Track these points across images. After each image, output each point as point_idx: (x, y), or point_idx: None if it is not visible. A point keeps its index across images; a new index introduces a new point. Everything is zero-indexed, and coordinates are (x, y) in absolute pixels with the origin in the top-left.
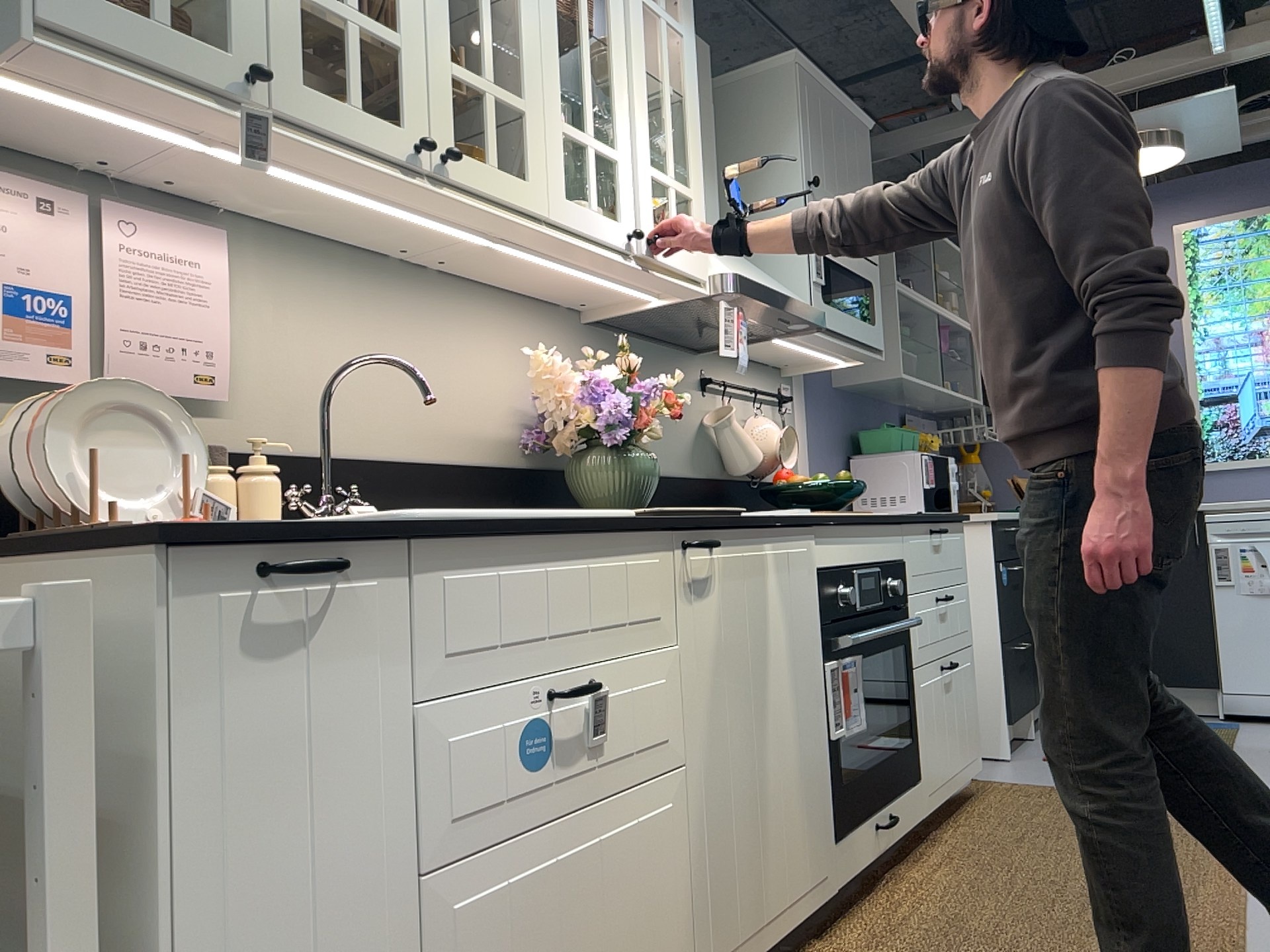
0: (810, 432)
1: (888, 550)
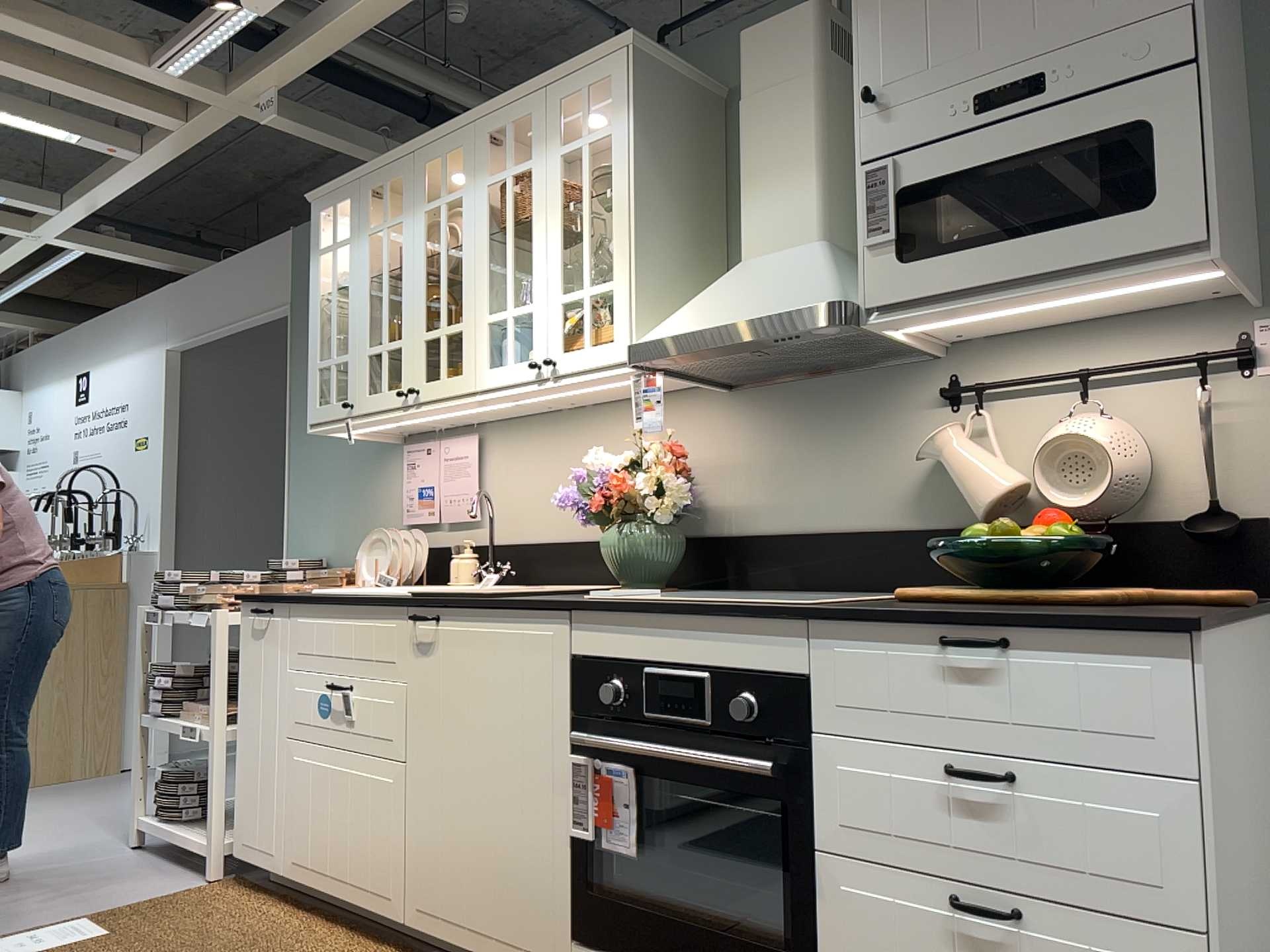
0: None
1: (744, 654)
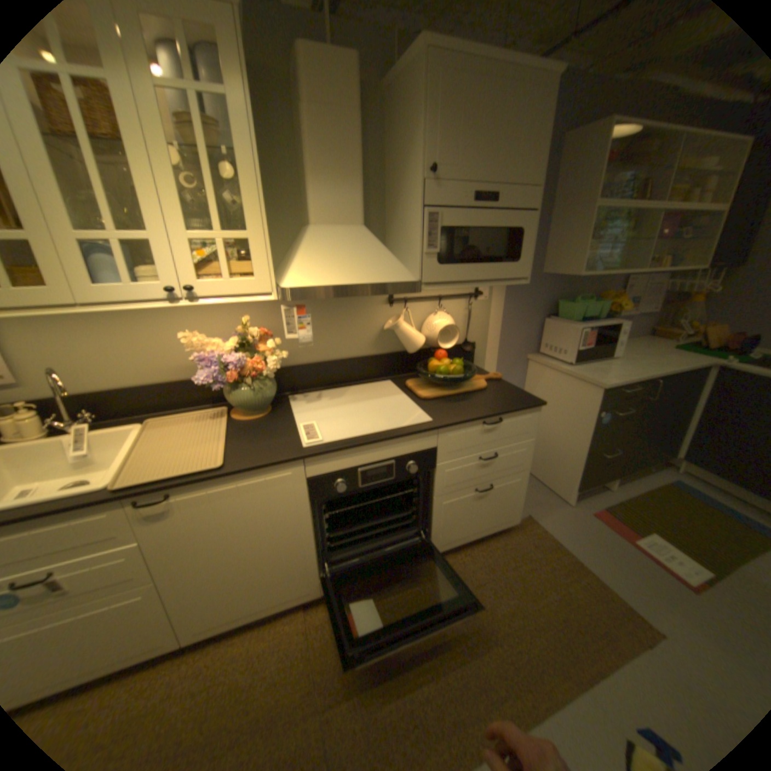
0: (504, 308)
1: (410, 448)
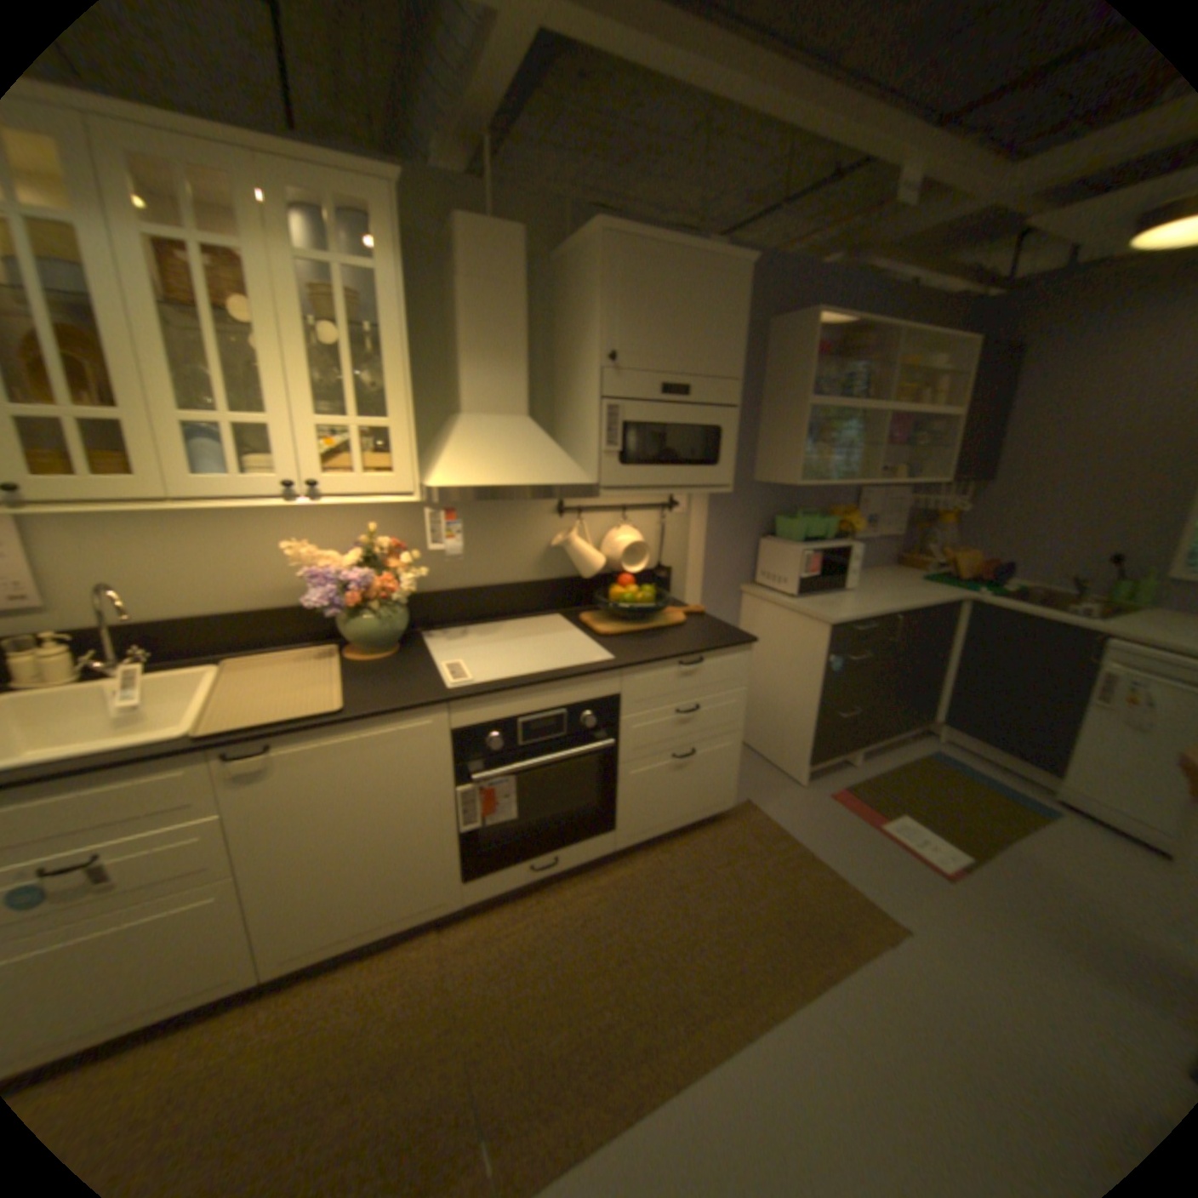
0: (708, 524)
1: (587, 694)
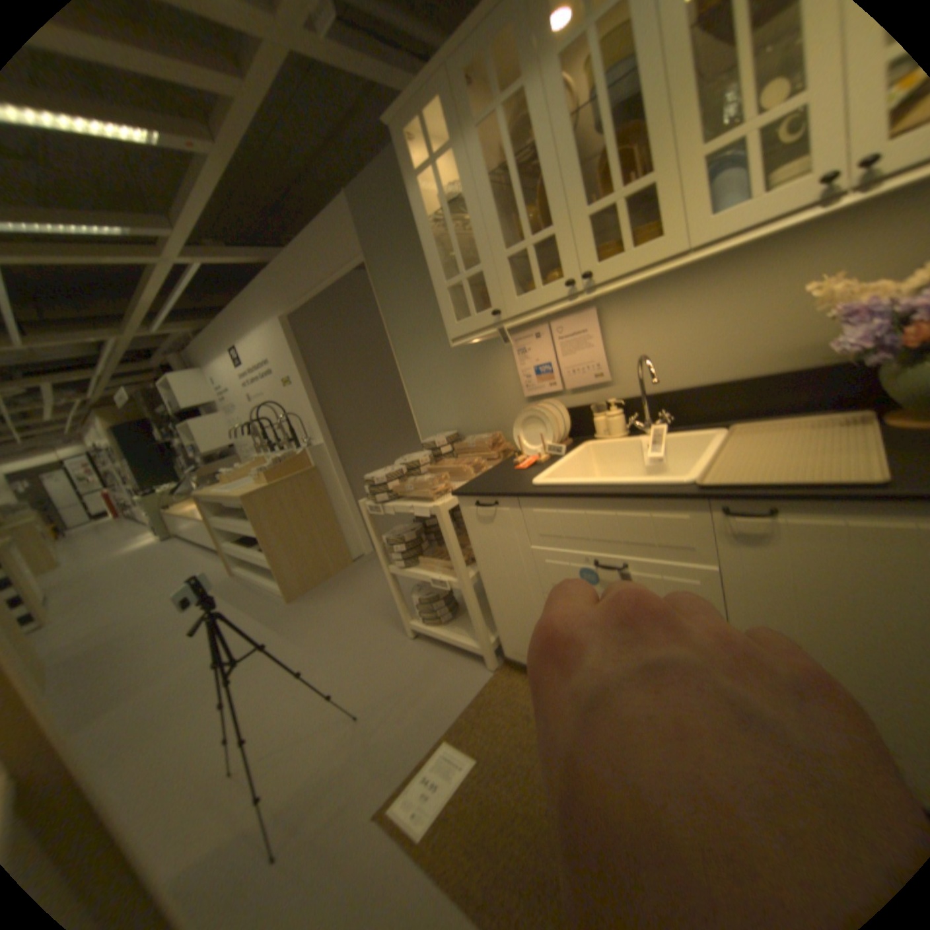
0: None
1: None
